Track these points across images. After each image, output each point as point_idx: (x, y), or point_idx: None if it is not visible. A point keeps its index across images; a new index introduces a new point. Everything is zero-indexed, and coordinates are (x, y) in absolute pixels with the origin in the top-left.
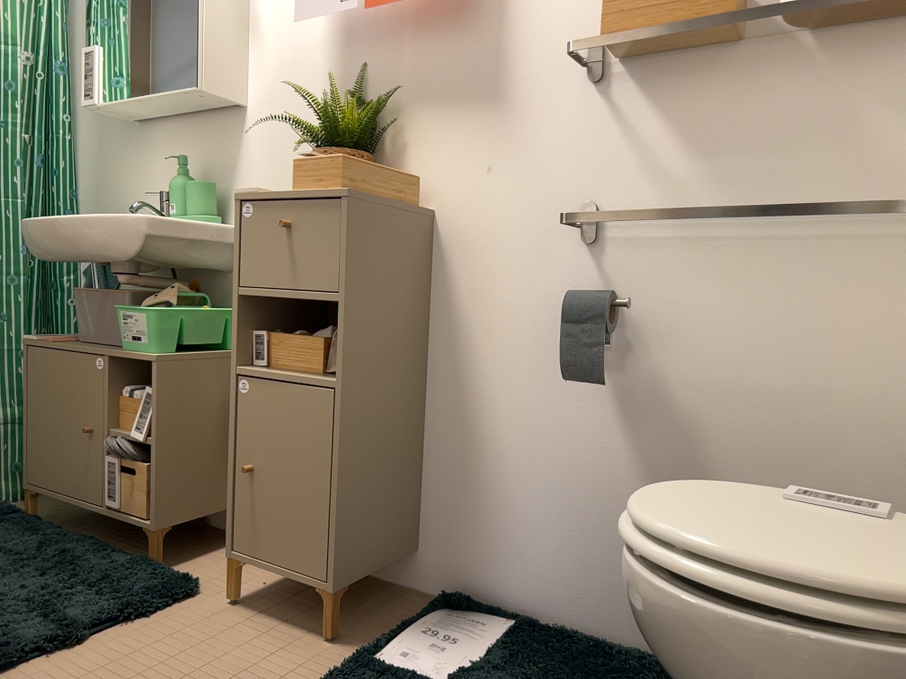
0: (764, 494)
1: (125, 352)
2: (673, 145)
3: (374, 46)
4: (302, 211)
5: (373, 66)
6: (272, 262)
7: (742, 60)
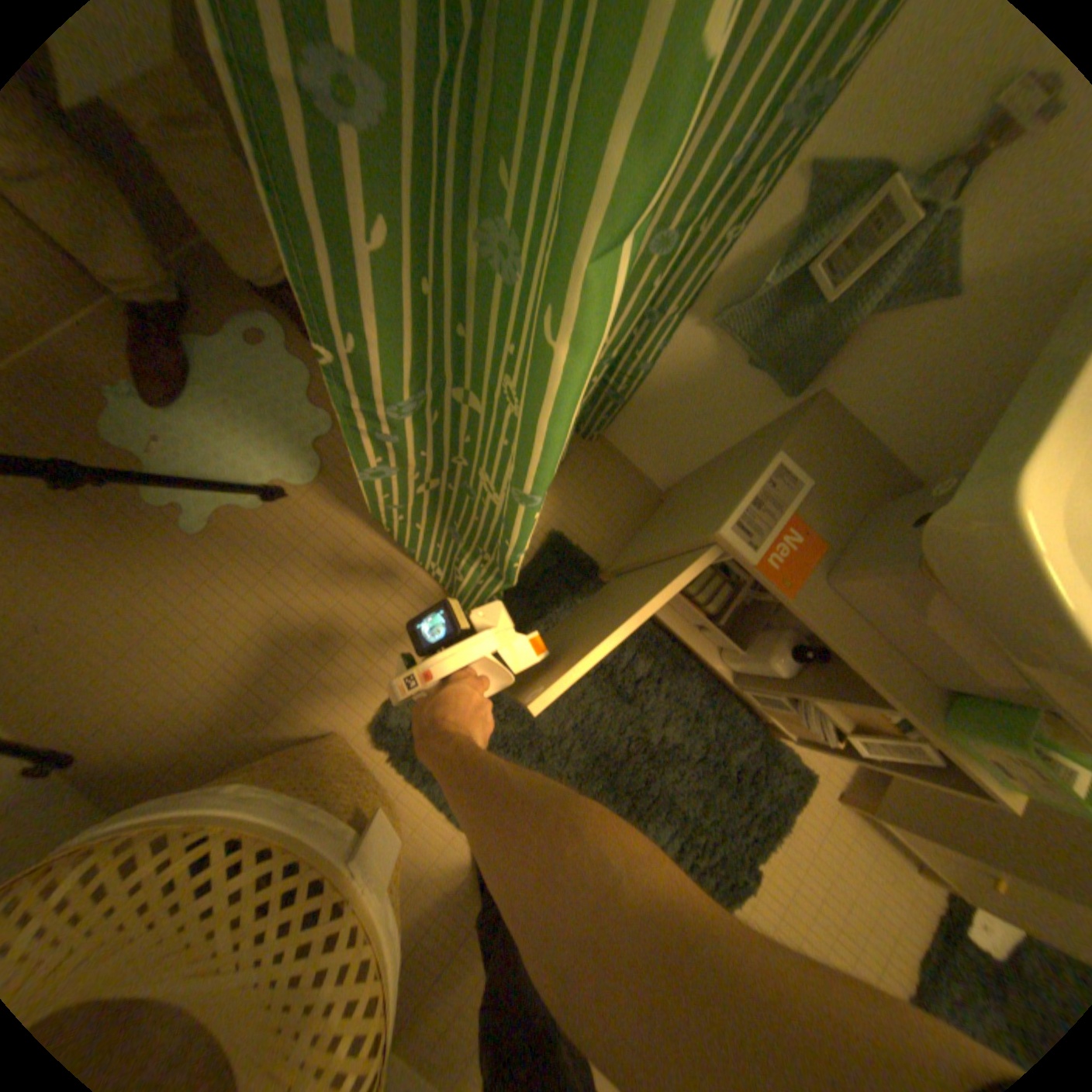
0: None
1: (961, 756)
2: None
3: None
4: None
5: None
6: None
7: None
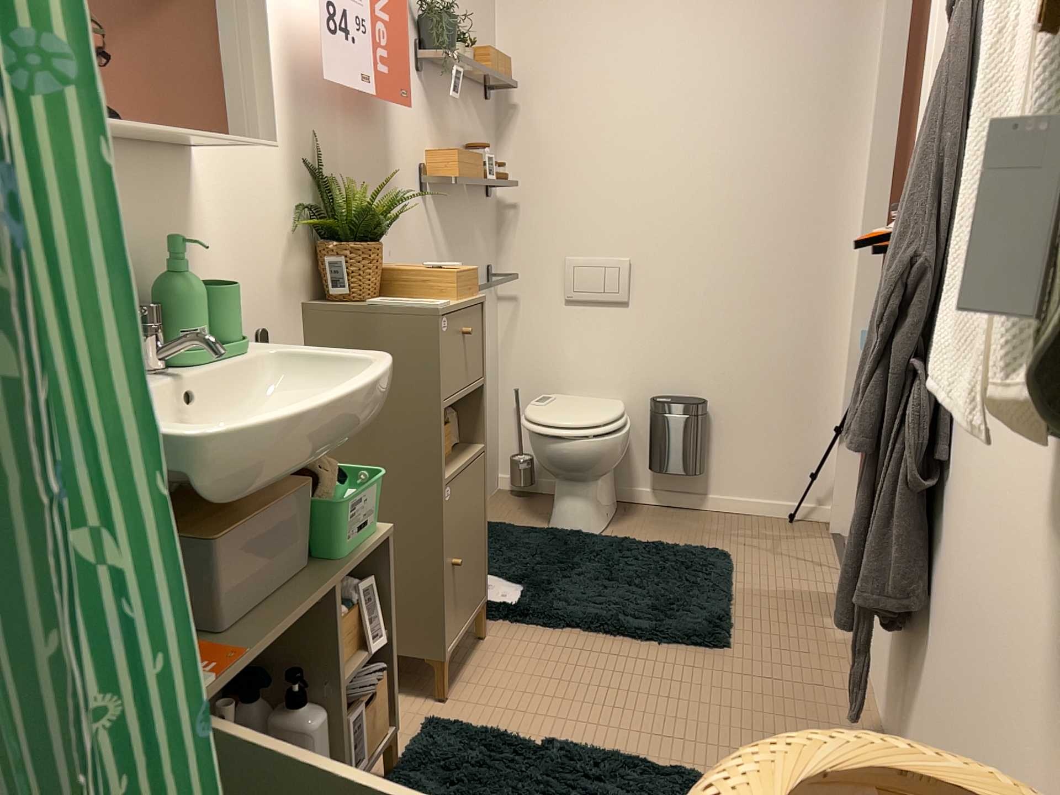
0: (541, 409)
1: (365, 548)
2: (445, 244)
3: (324, 121)
4: (470, 318)
5: (326, 144)
6: (459, 368)
7: (457, 198)
